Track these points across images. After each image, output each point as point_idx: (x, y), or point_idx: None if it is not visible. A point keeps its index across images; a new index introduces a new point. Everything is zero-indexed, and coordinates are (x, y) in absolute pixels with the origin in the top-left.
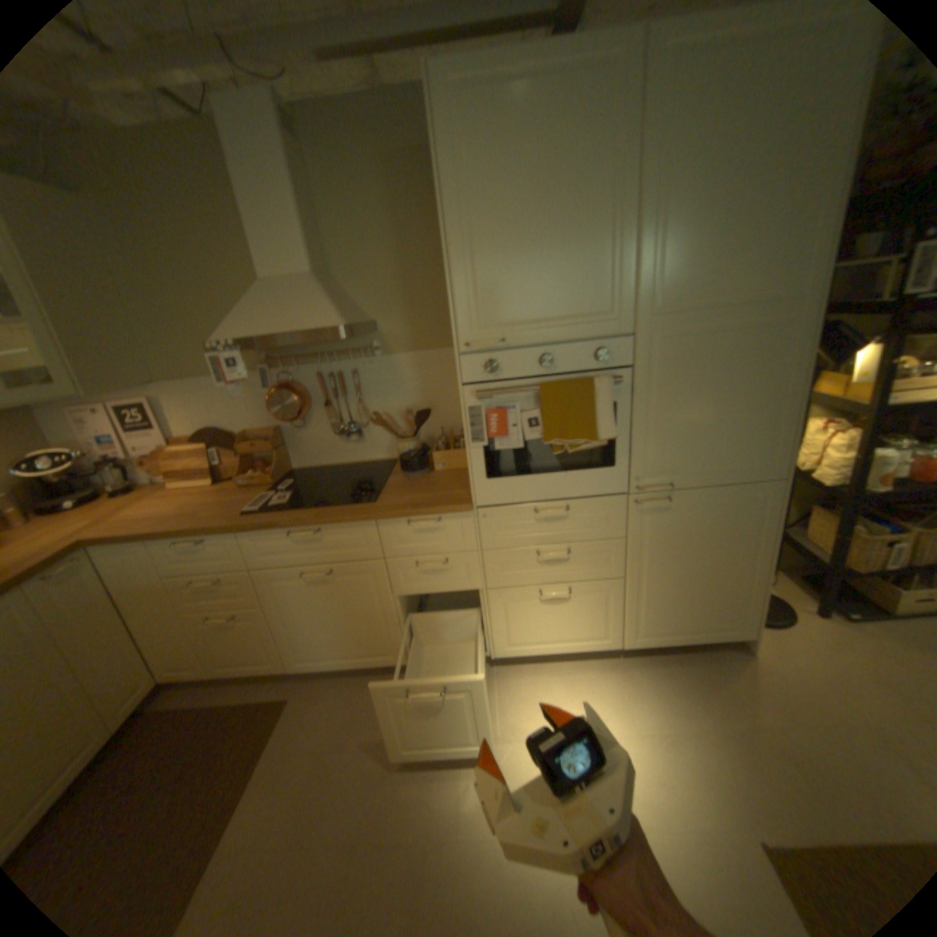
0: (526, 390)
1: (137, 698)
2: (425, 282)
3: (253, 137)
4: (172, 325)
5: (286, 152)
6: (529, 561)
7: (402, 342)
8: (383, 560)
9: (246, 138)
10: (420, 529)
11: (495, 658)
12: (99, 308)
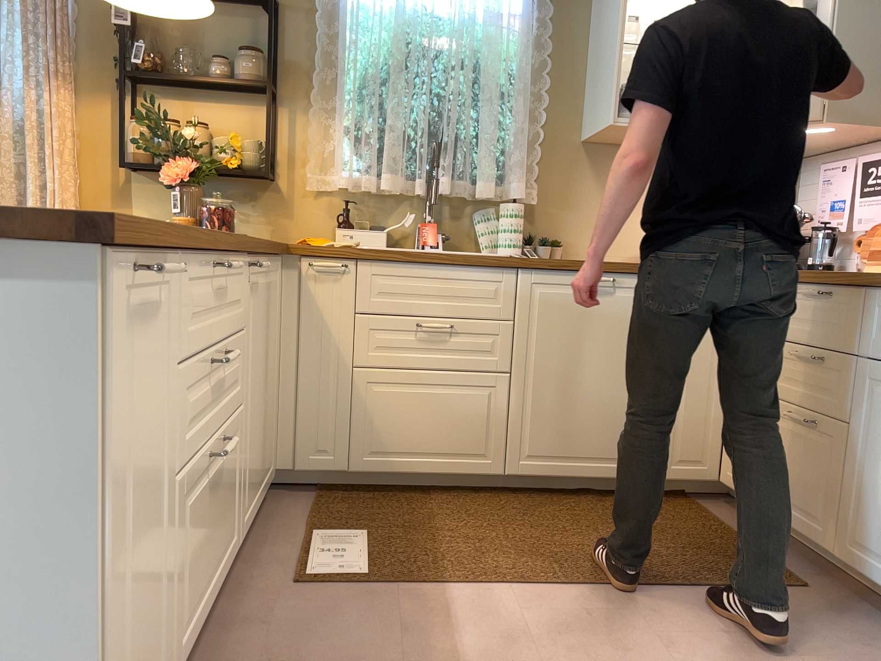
0: None
1: (694, 473)
2: None
3: None
4: None
5: None
6: None
7: None
8: None
9: None
10: None
11: None
12: None
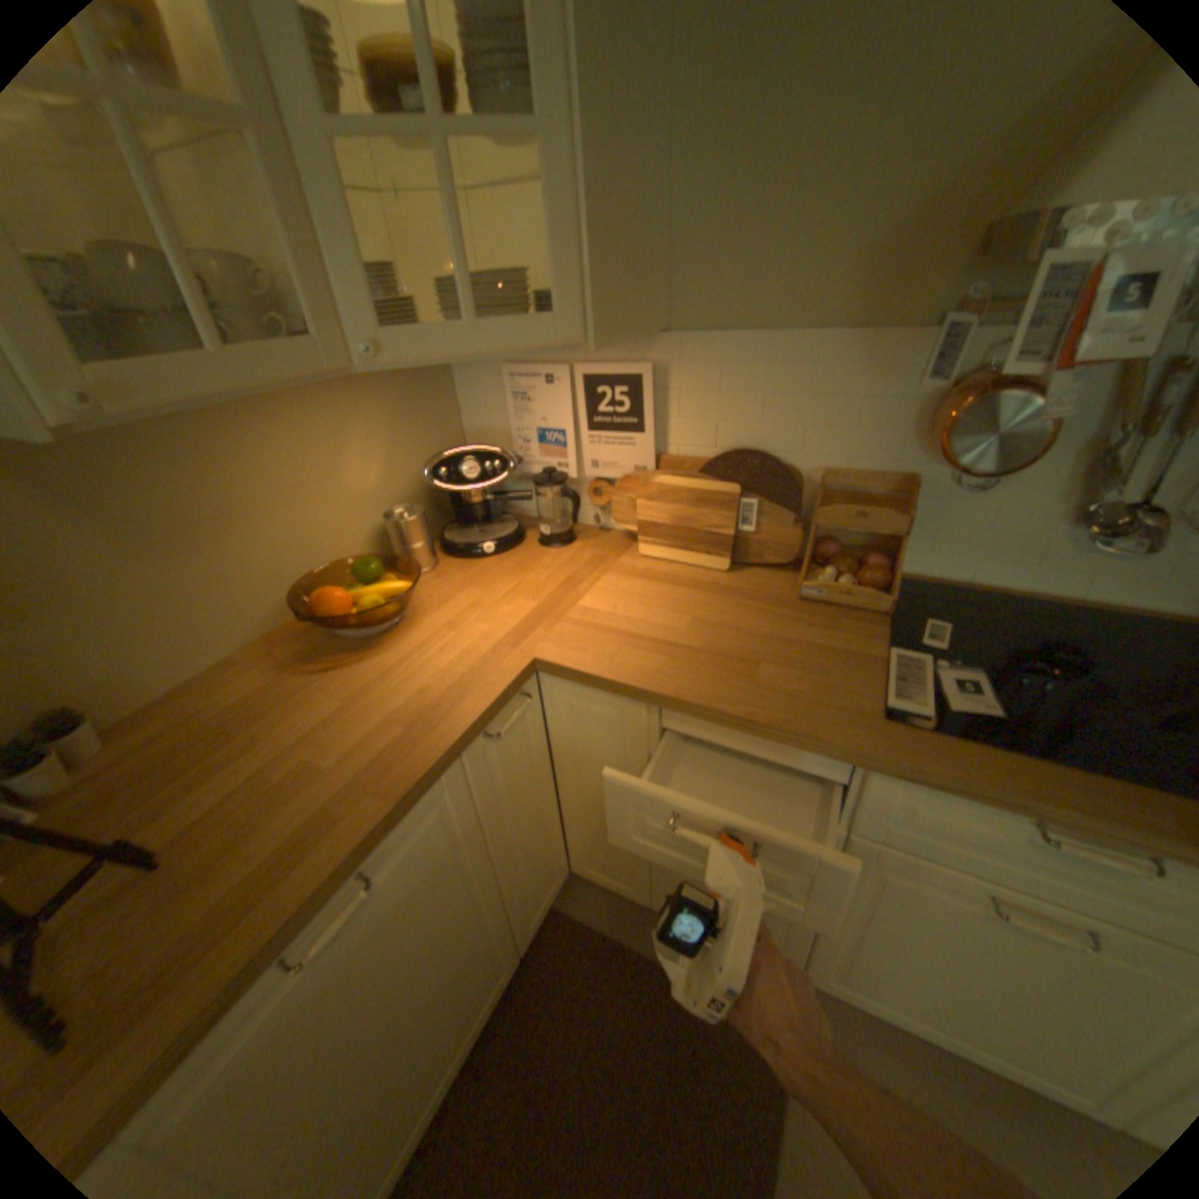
0: None
1: (551, 902)
2: None
3: None
4: (767, 188)
5: None
6: None
7: None
8: None
9: None
10: None
11: None
12: (645, 126)
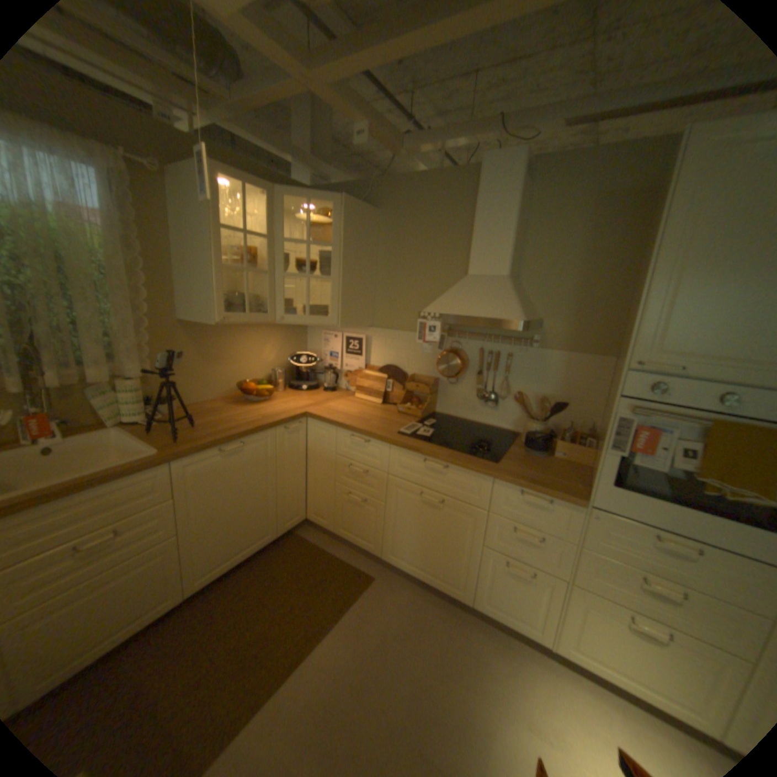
0: (694, 421)
1: (294, 523)
2: (600, 298)
3: (501, 181)
4: (397, 296)
5: (521, 192)
6: (631, 583)
7: (559, 342)
8: (486, 513)
9: (496, 182)
10: (529, 503)
11: (557, 654)
12: (363, 279)
